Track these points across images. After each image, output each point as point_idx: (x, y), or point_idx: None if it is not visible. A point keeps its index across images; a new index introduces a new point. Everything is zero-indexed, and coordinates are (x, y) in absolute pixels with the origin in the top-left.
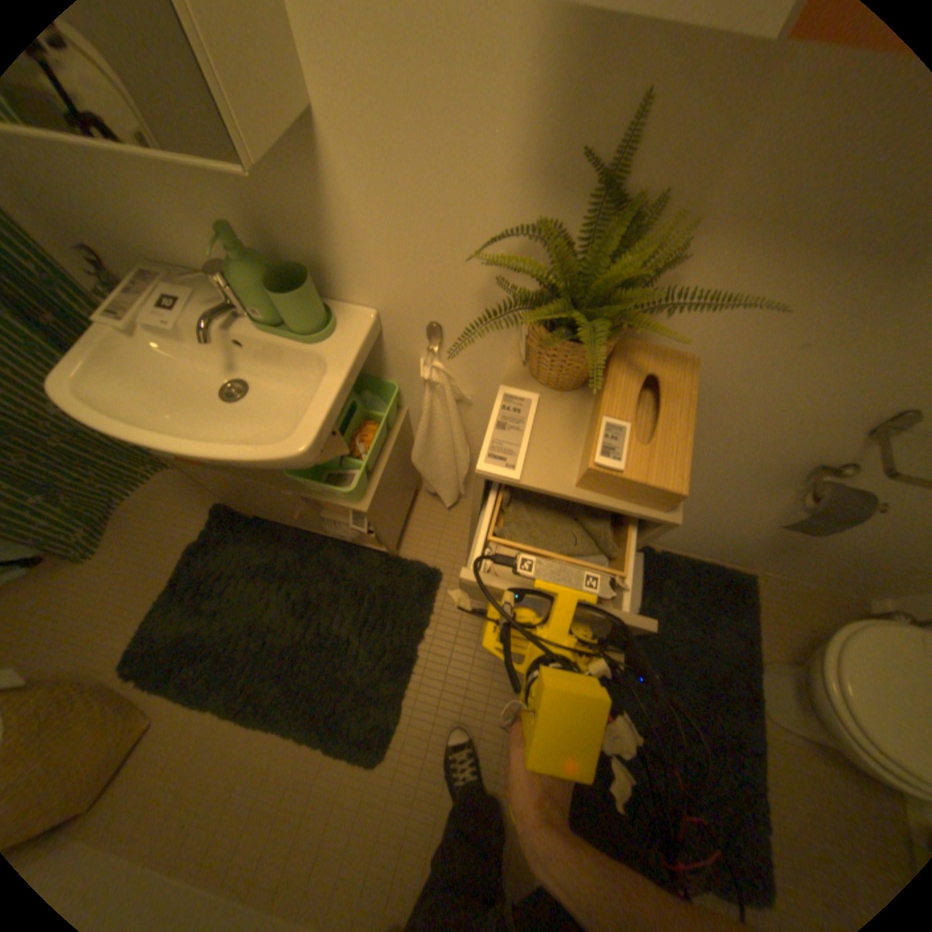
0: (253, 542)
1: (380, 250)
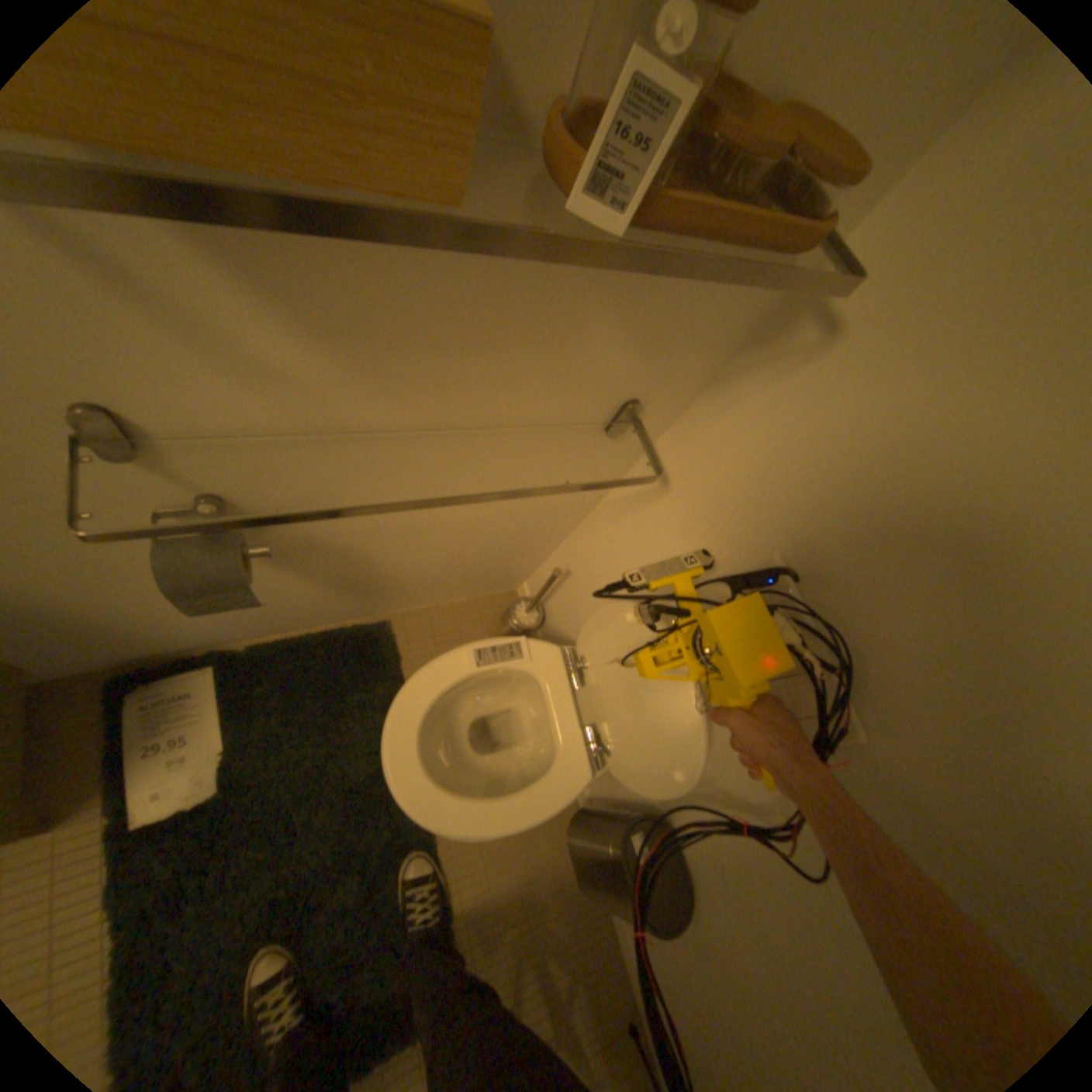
0: None
1: None
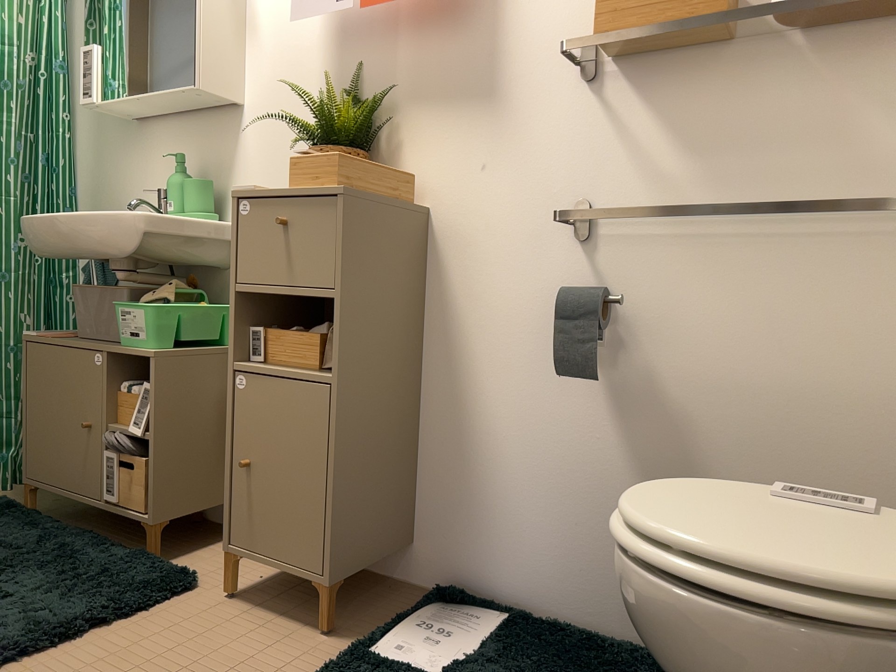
0: (17, 517)
1: (262, 176)
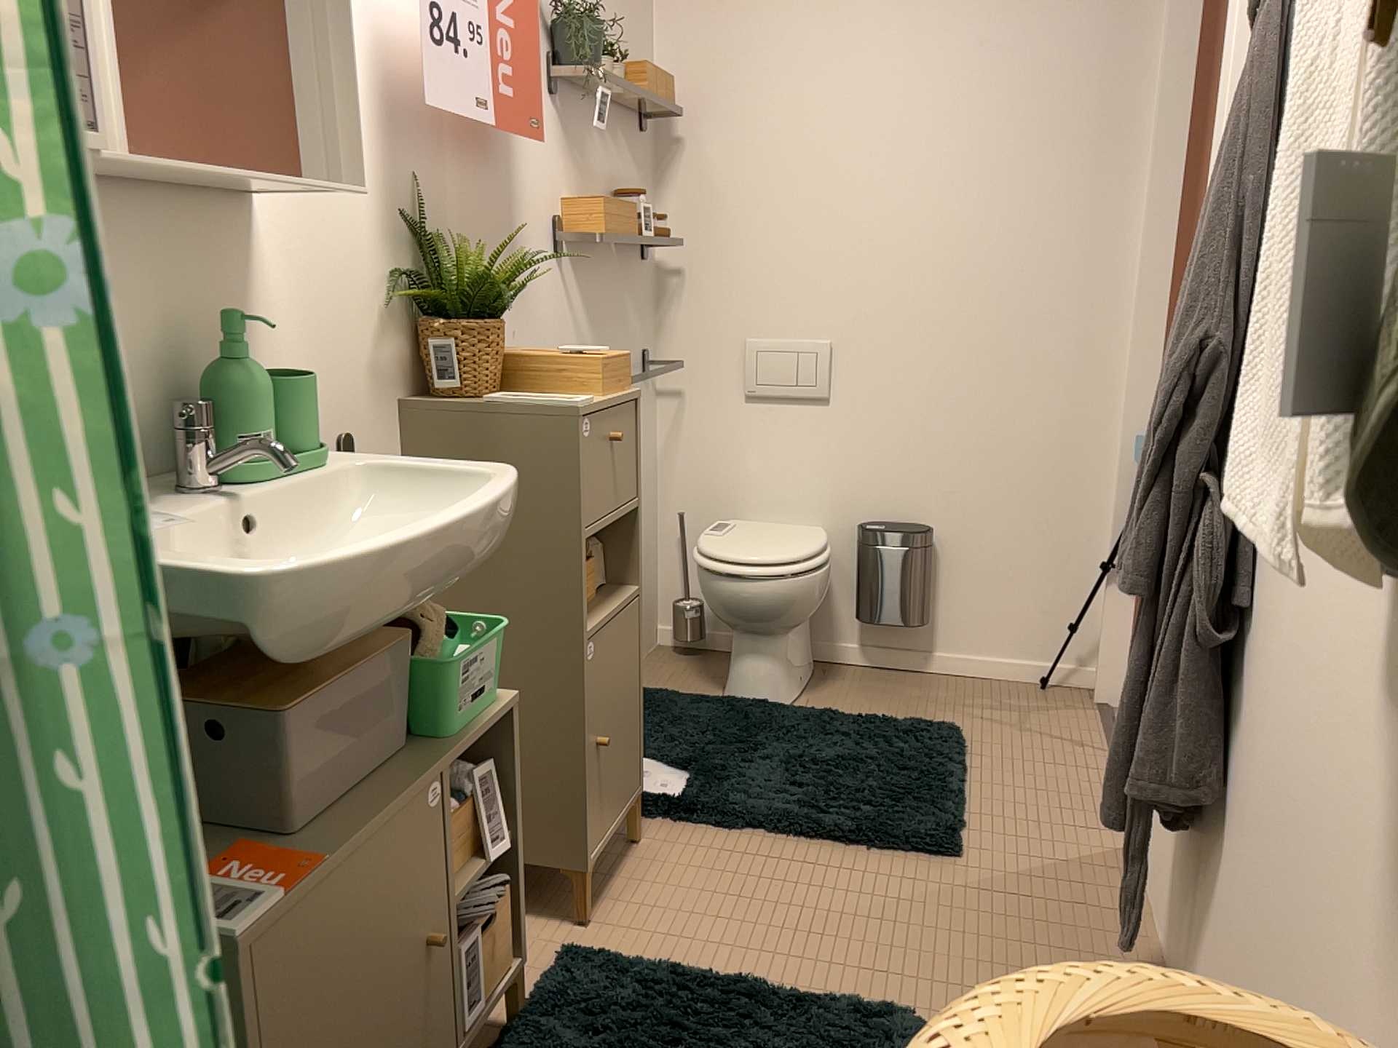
0: None
1: (301, 347)
